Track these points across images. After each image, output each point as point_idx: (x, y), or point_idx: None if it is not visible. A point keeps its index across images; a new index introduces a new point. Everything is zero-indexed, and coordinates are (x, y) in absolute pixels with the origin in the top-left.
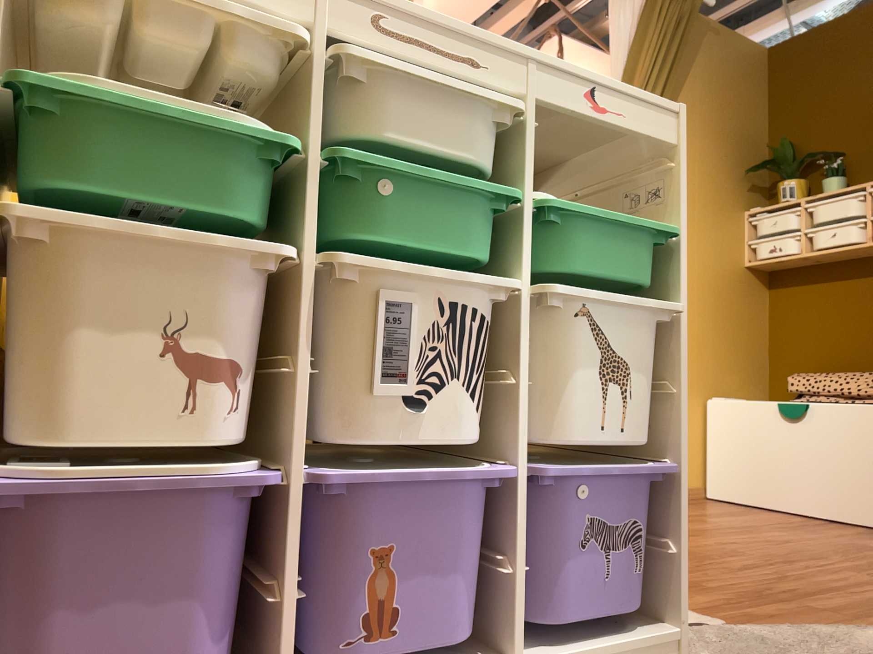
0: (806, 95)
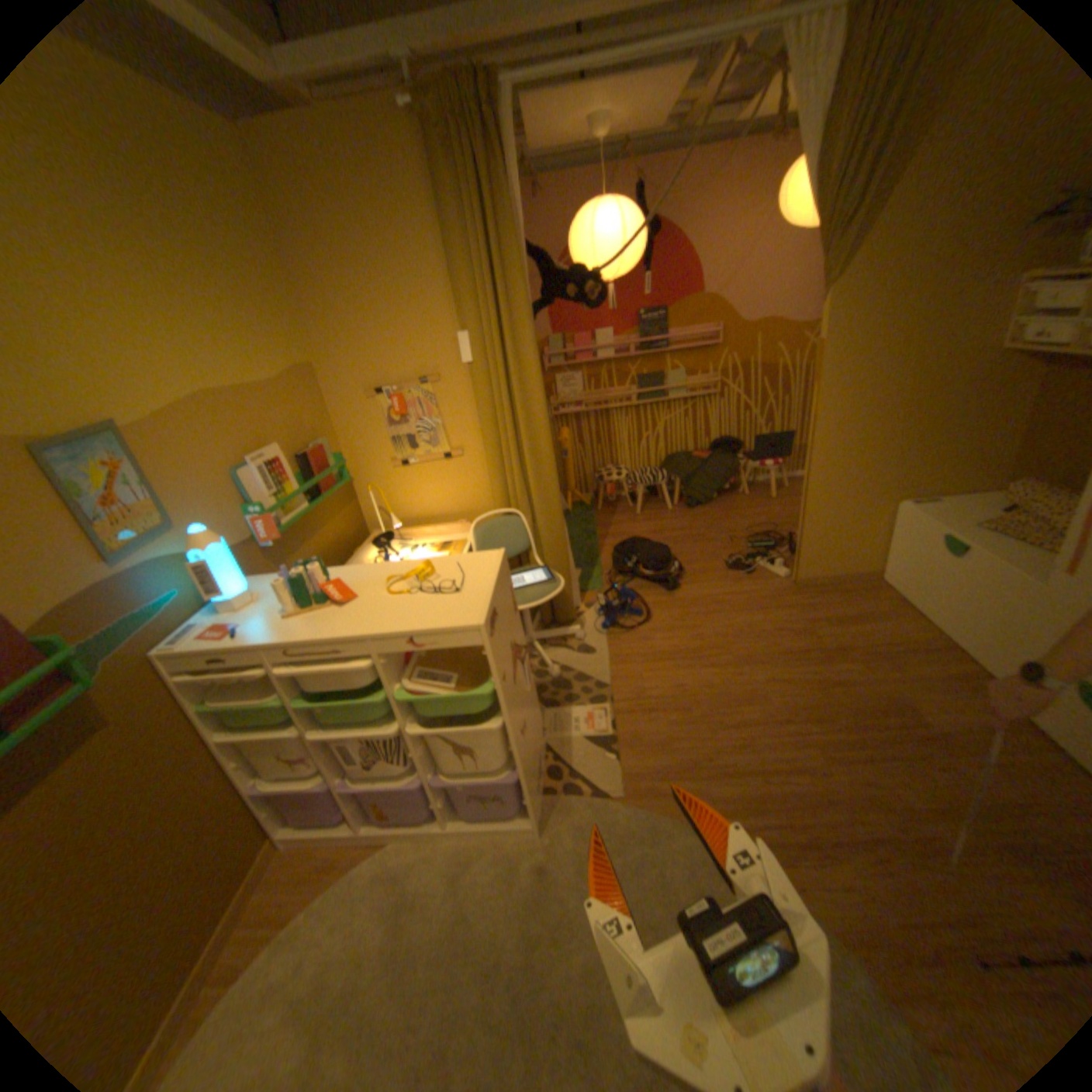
0: None
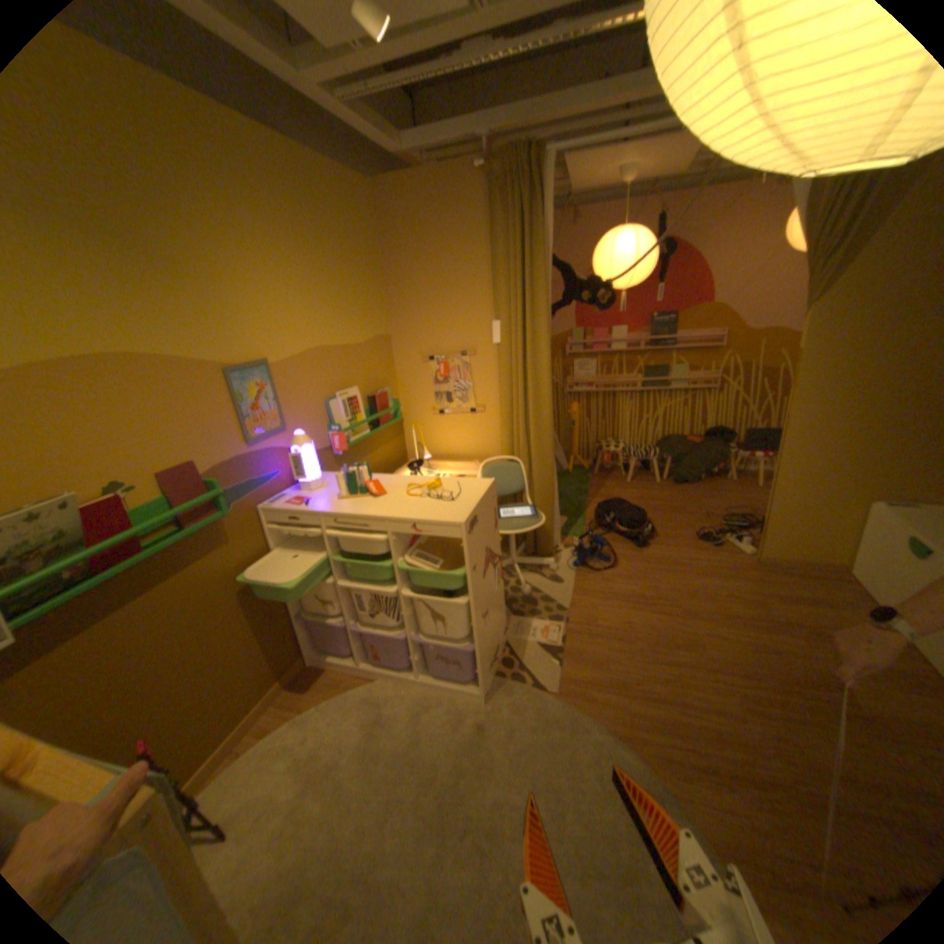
0: None
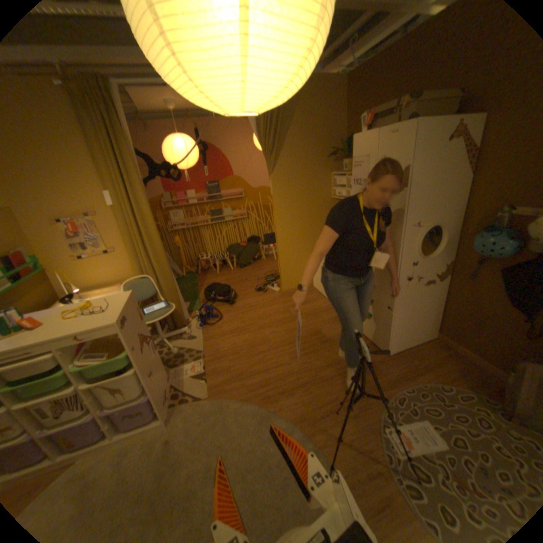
0: (362, 105)
